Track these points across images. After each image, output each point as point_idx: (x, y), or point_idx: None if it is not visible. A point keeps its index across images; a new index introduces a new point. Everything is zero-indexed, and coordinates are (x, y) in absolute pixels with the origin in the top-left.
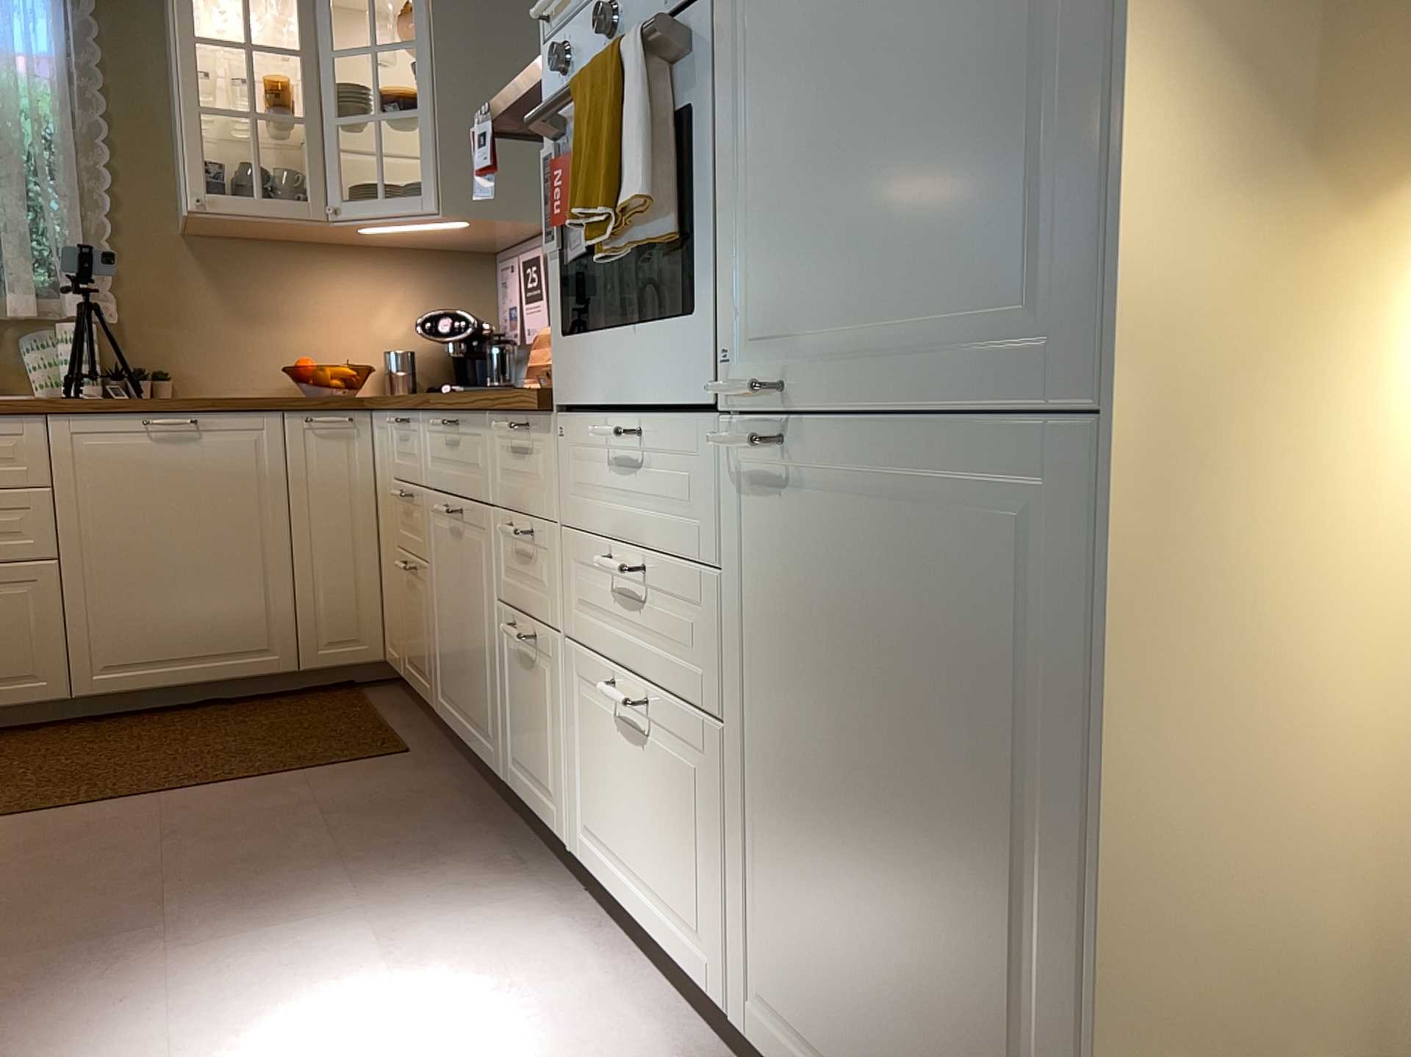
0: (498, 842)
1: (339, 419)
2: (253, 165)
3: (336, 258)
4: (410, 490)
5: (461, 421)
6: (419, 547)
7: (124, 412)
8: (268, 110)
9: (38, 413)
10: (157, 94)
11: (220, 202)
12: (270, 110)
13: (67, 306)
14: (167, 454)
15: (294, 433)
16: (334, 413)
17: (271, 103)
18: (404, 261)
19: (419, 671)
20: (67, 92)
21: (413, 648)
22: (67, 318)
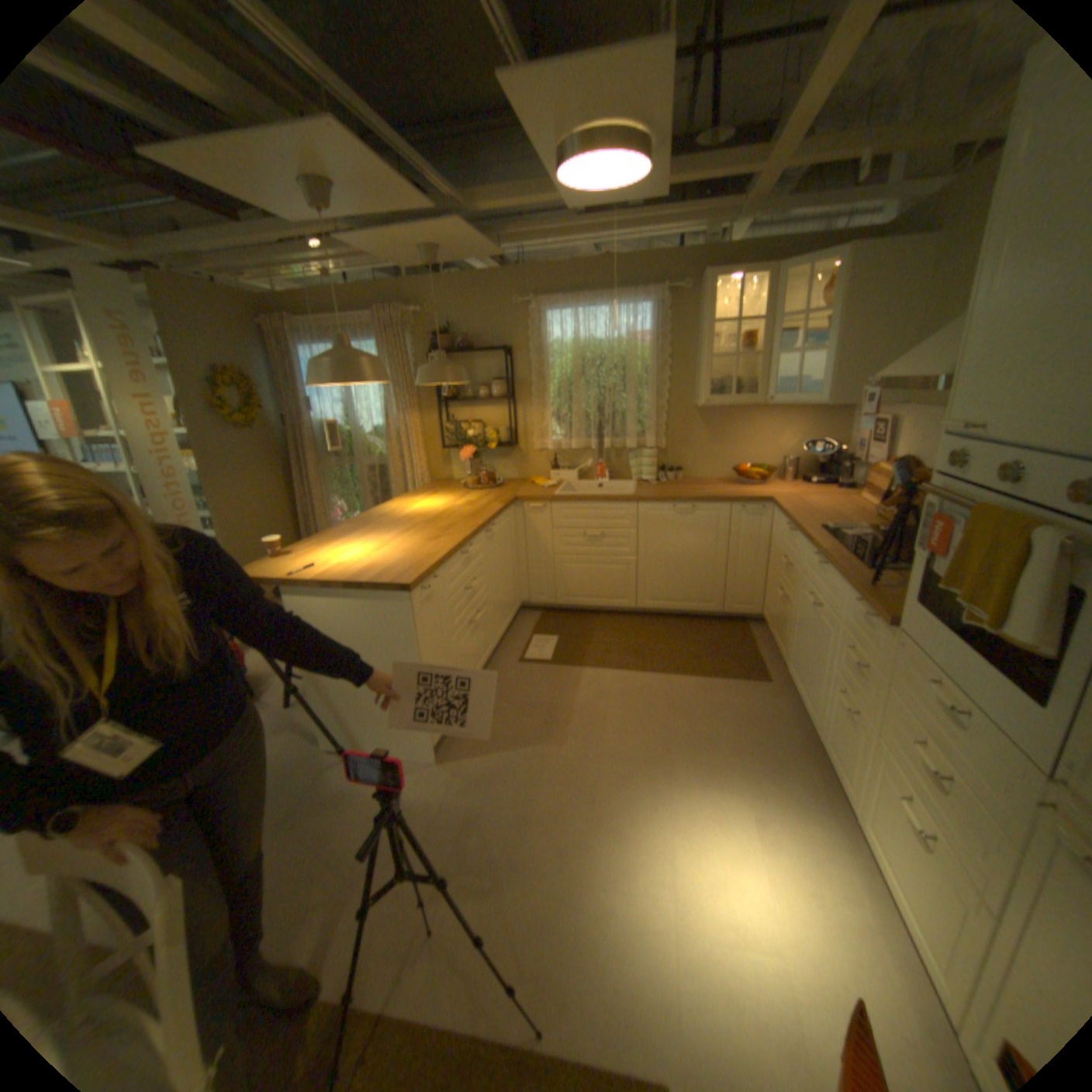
0: (814, 771)
1: (757, 508)
2: (732, 378)
3: (765, 410)
4: (790, 562)
5: (830, 566)
6: (791, 592)
7: (665, 502)
8: (743, 348)
9: (634, 502)
10: (691, 340)
11: (715, 400)
12: (743, 349)
13: (646, 443)
14: (680, 519)
15: (735, 513)
16: (755, 504)
17: (744, 341)
18: (800, 409)
19: (780, 641)
20: (654, 349)
21: (779, 629)
22: (645, 446)
